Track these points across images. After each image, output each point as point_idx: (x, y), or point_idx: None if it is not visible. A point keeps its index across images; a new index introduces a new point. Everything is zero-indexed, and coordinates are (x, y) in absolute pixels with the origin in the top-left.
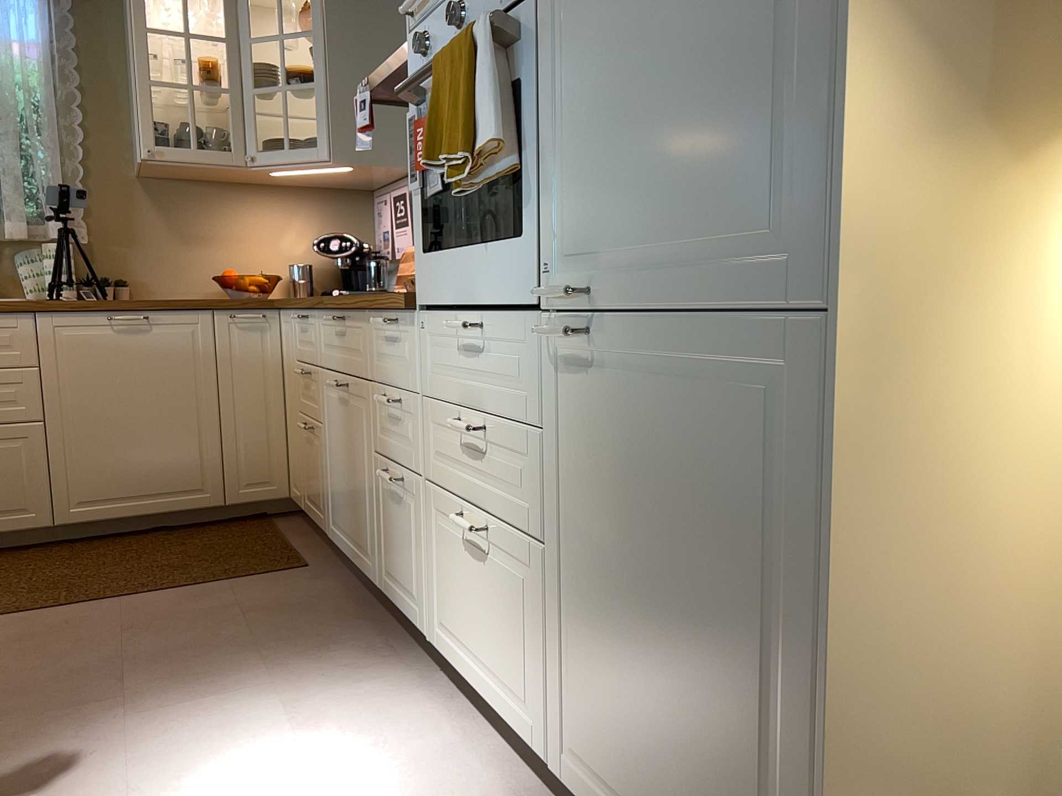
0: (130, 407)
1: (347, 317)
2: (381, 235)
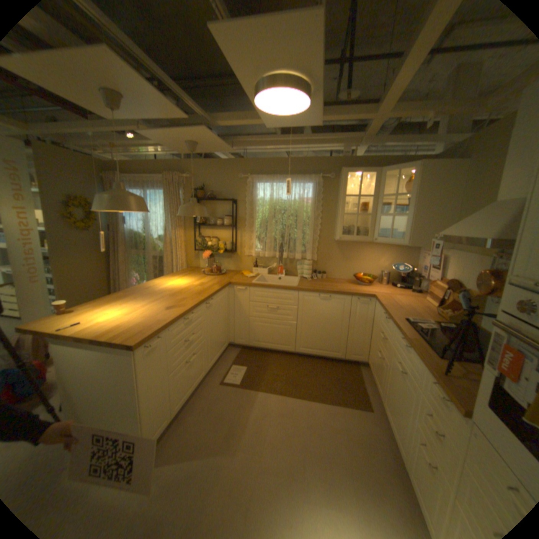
0: (321, 323)
1: (413, 350)
2: (423, 267)
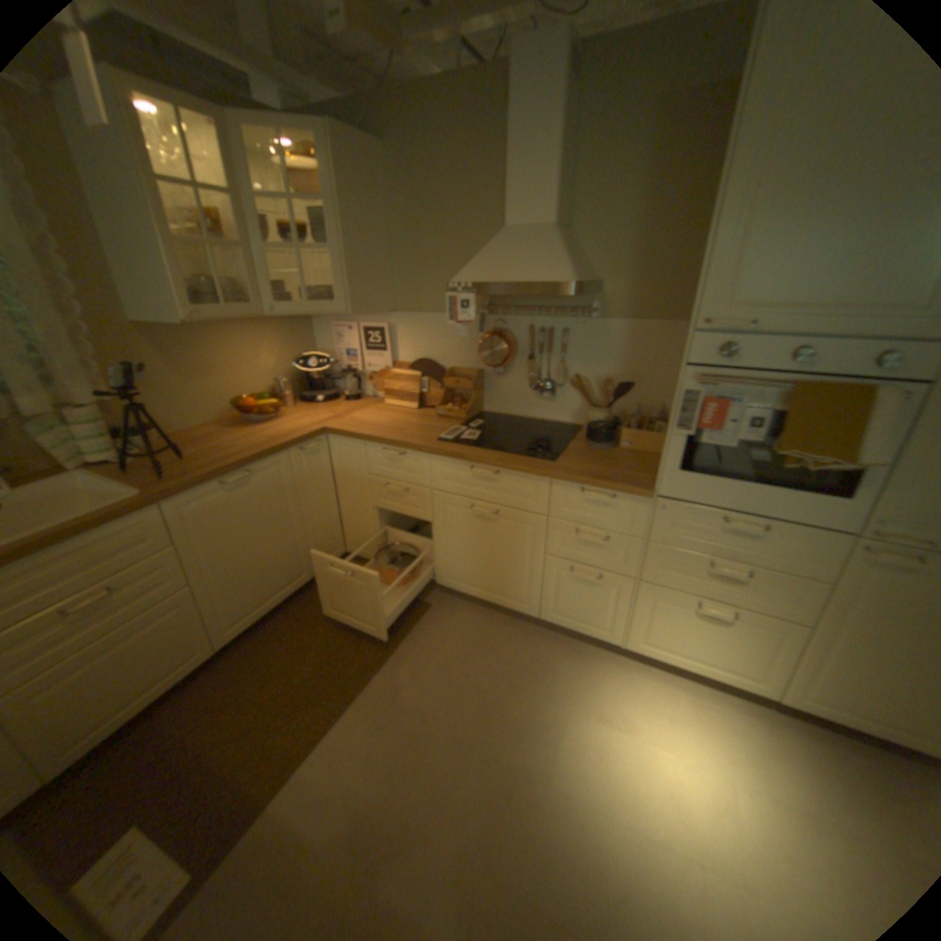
0: (248, 544)
1: (504, 472)
2: (343, 352)
